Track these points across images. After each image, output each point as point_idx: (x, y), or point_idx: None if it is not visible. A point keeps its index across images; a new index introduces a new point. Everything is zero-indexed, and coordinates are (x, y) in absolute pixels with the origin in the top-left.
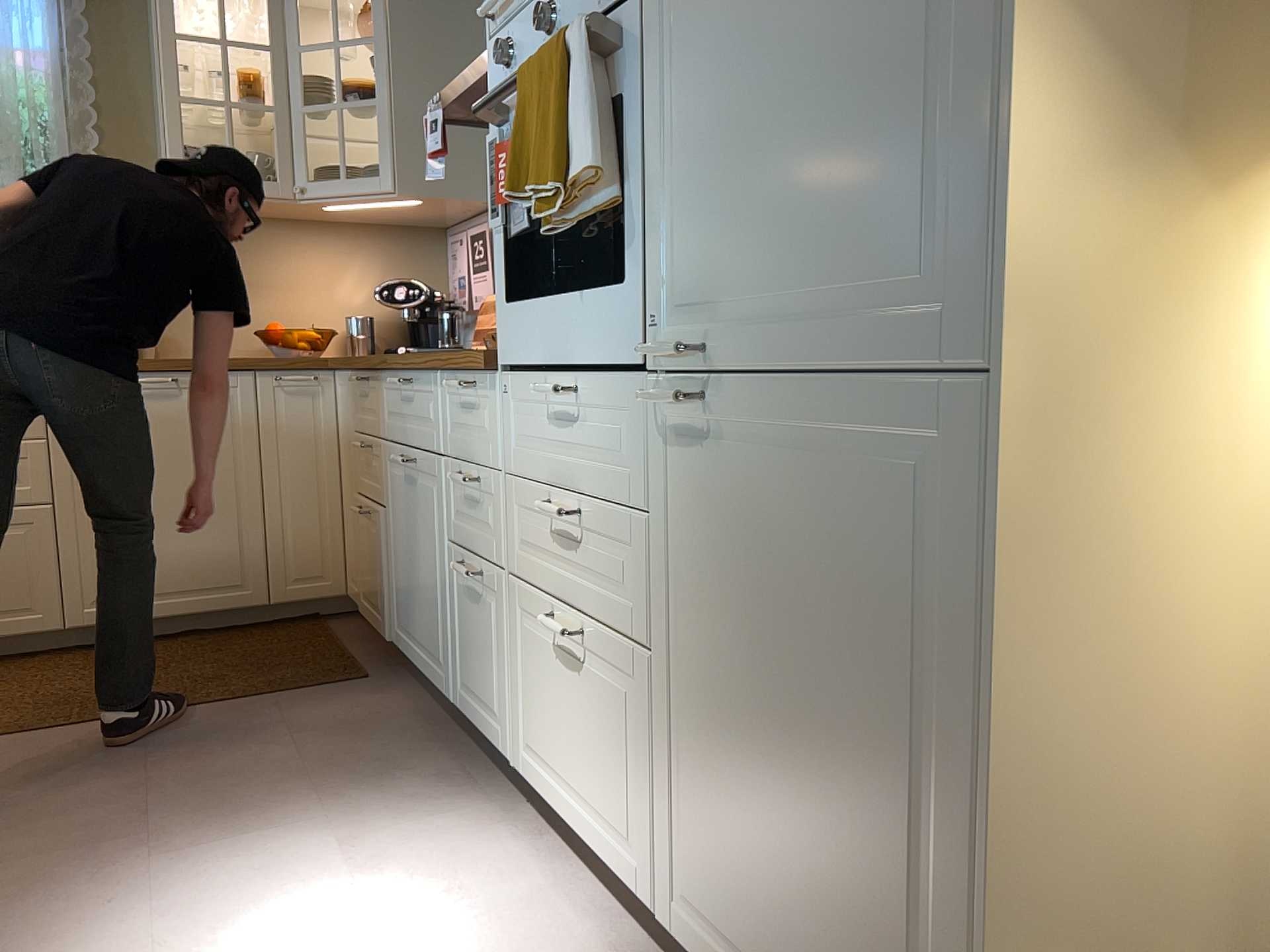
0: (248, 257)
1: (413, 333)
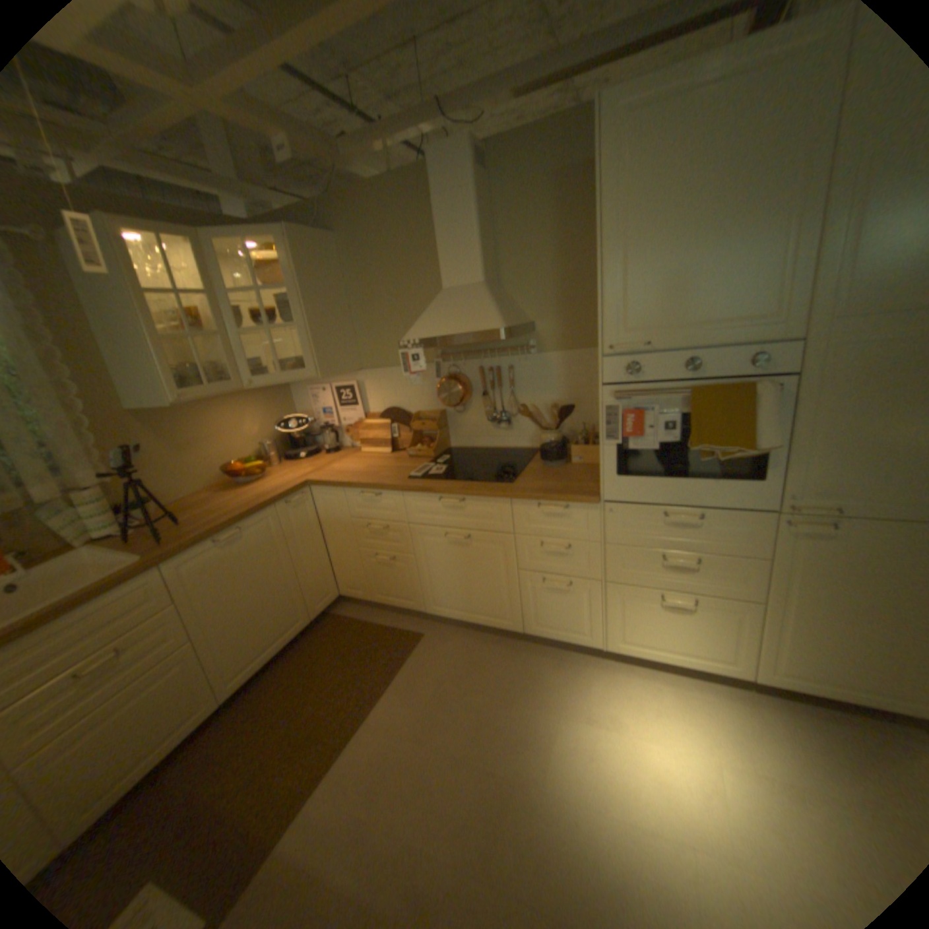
0: (189, 425)
1: (289, 442)
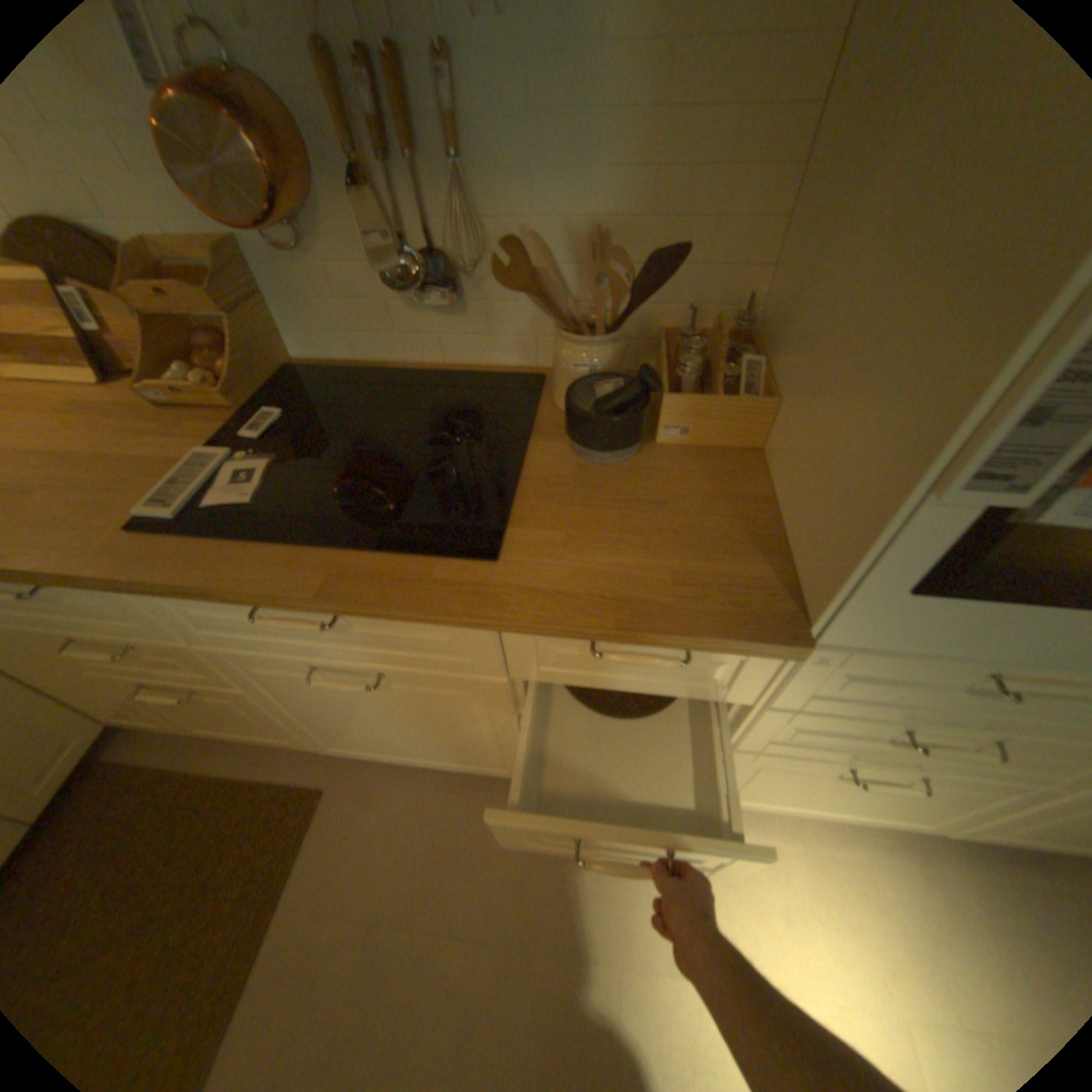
0: None
1: None
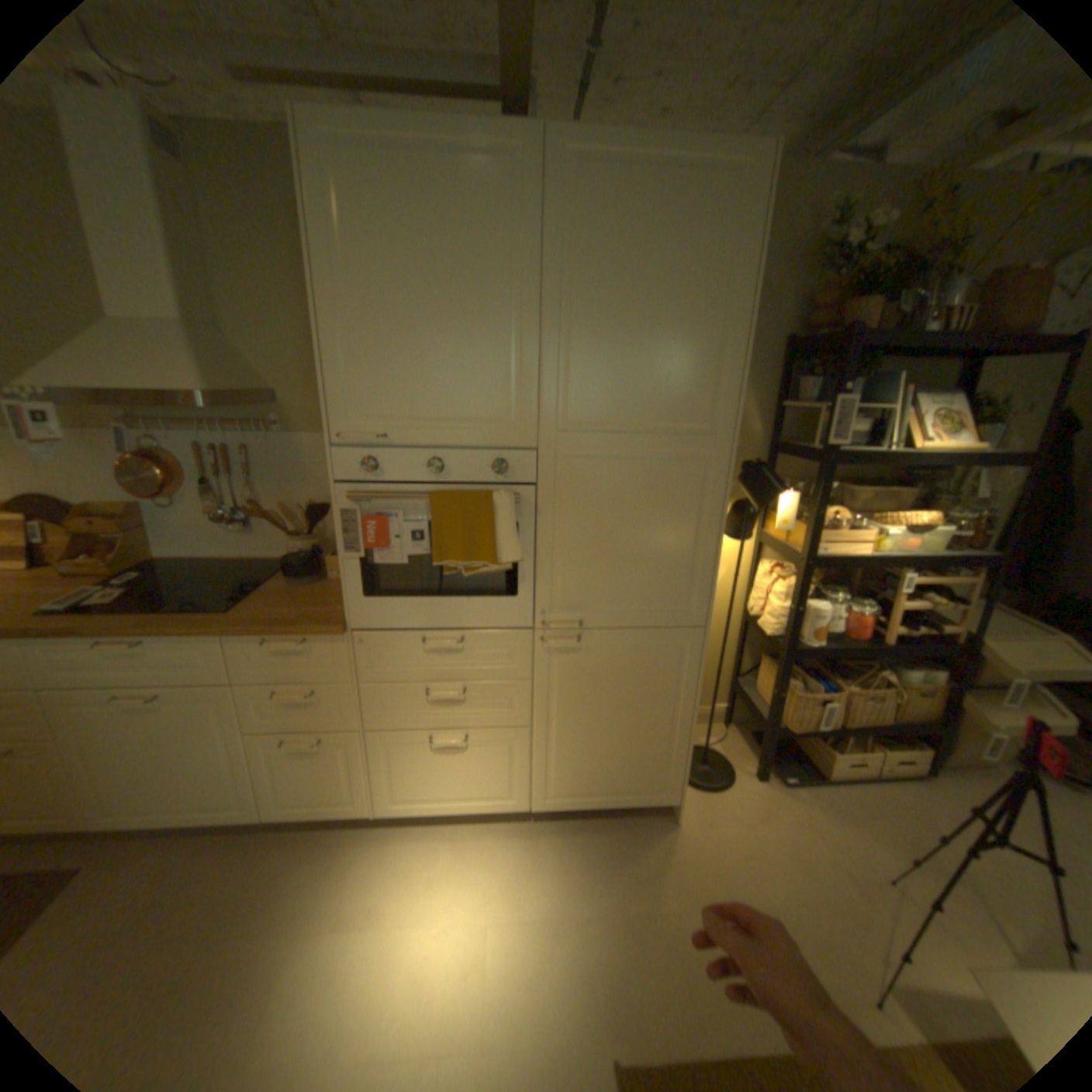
0: None
1: None
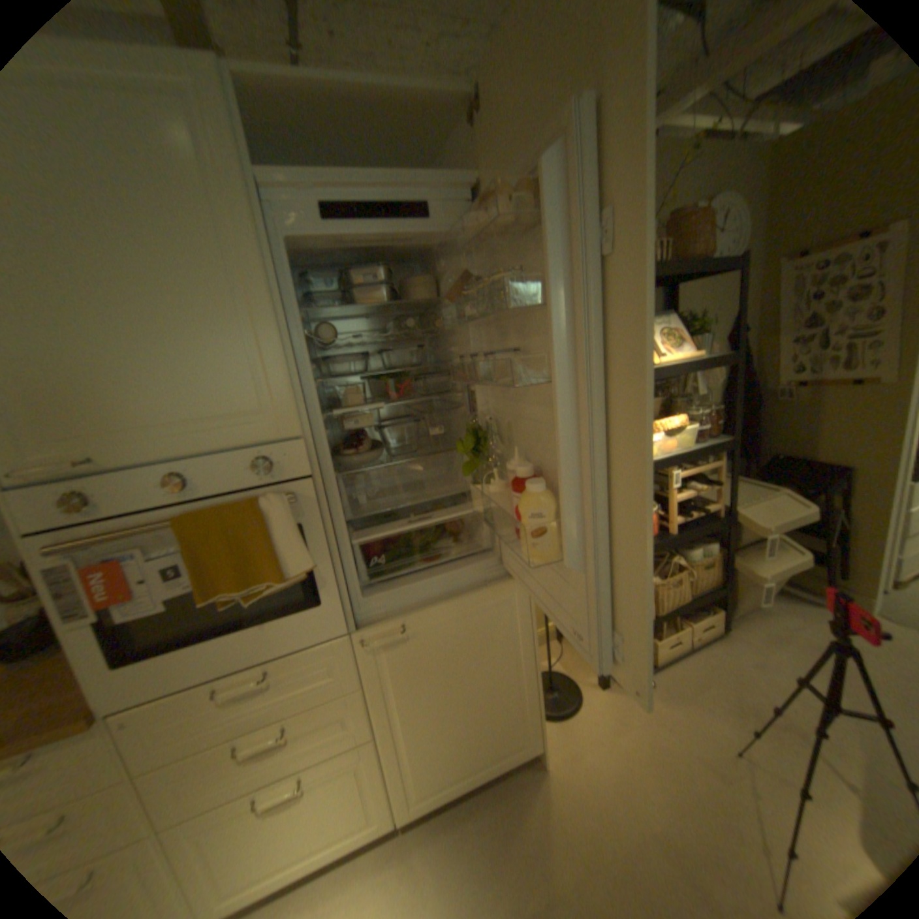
0: None
1: None
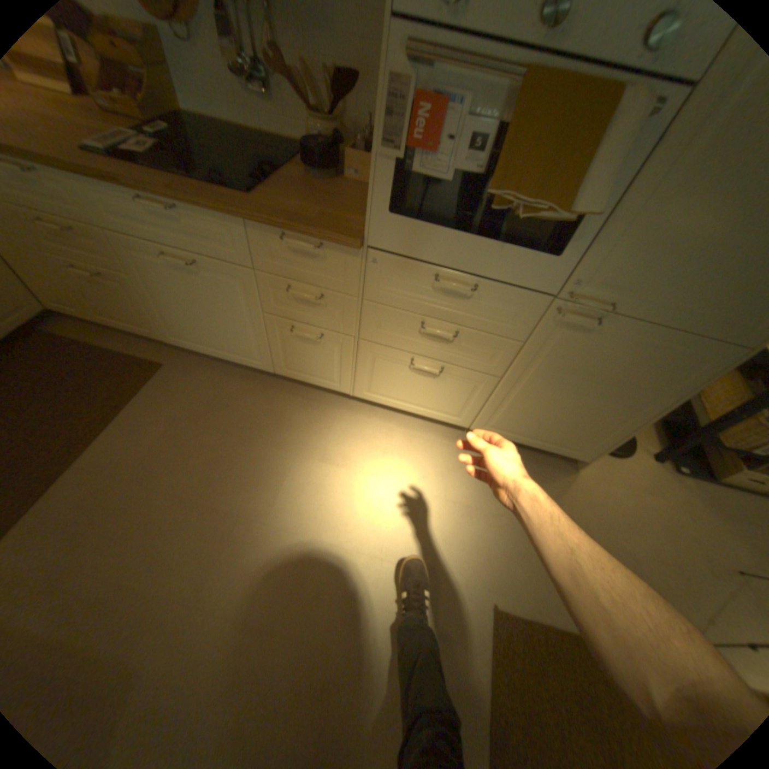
0: None
1: None
